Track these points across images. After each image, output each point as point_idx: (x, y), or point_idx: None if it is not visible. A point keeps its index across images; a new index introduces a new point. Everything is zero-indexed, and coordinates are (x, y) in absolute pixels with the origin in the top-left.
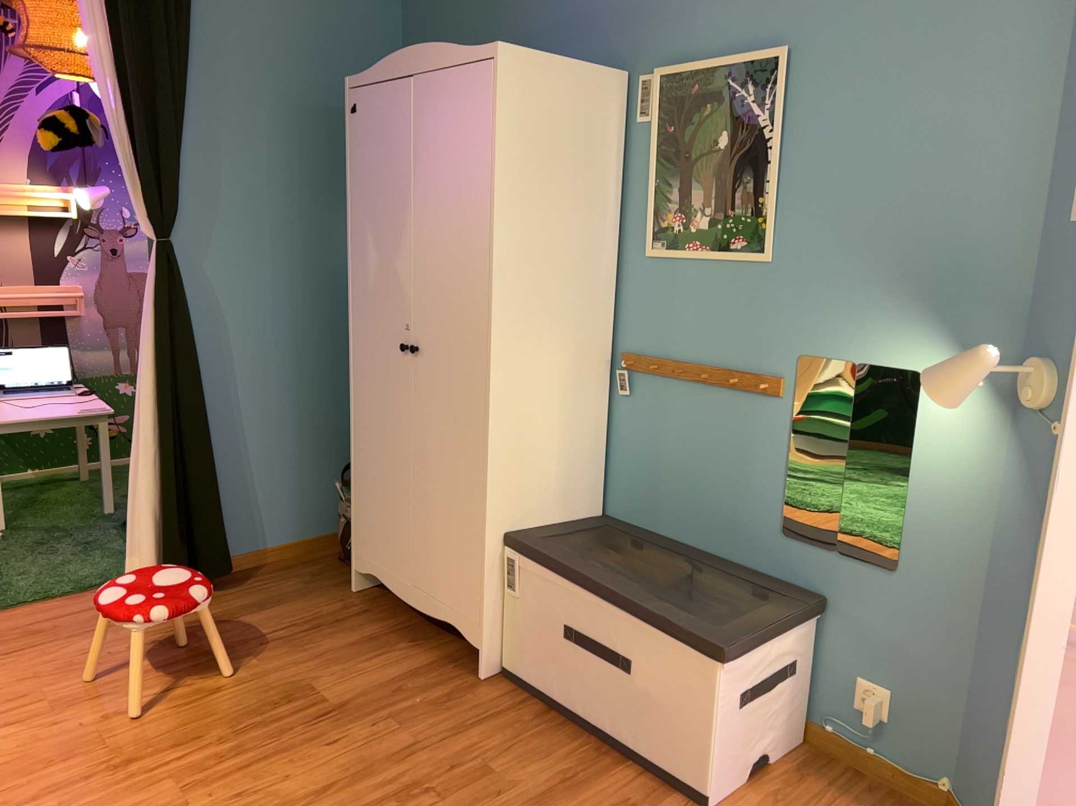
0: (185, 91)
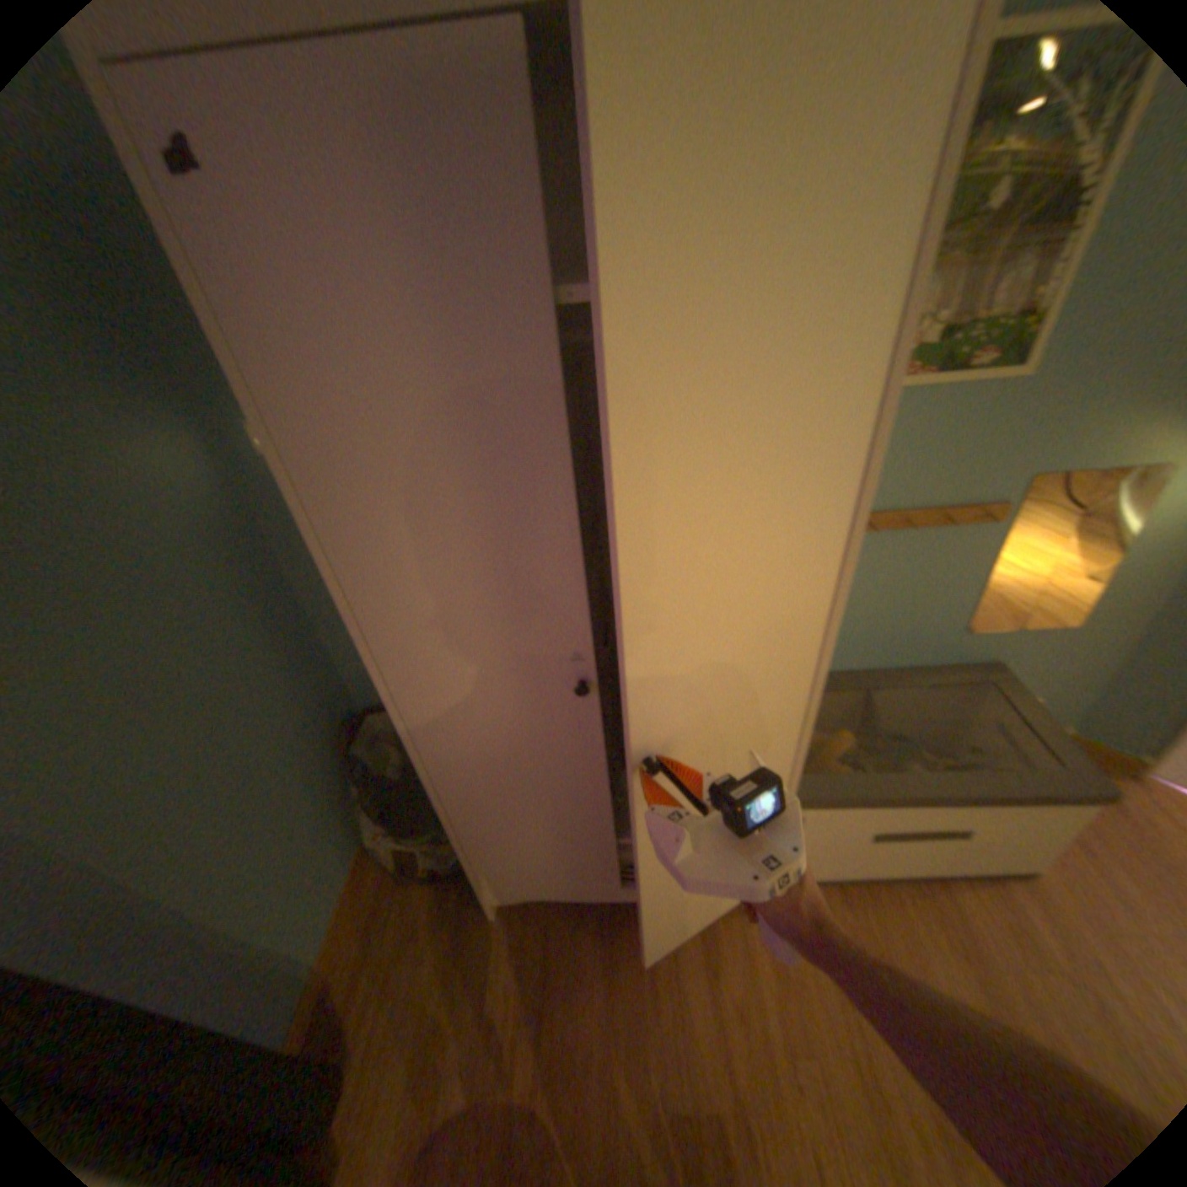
0: None
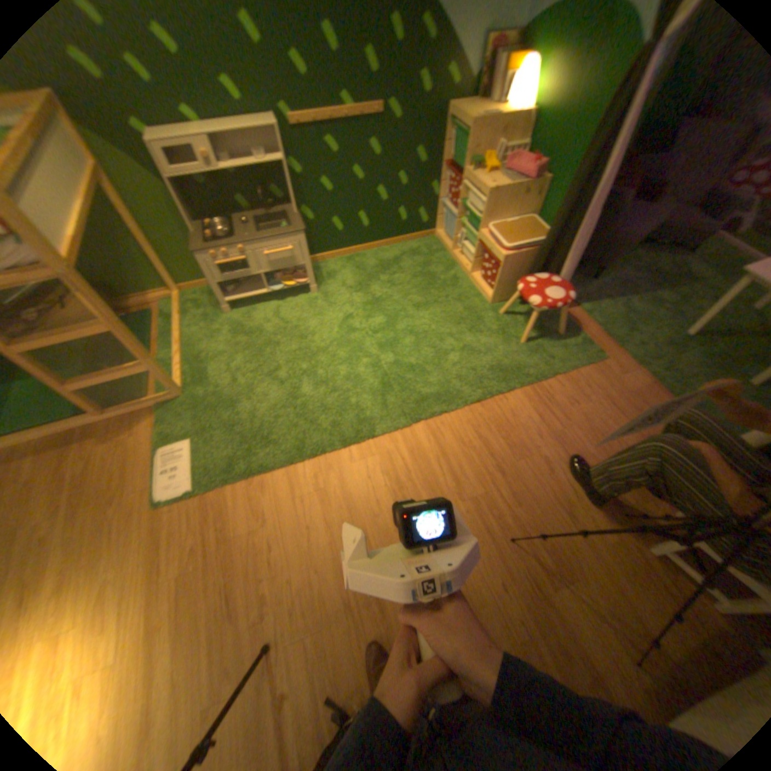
0: None
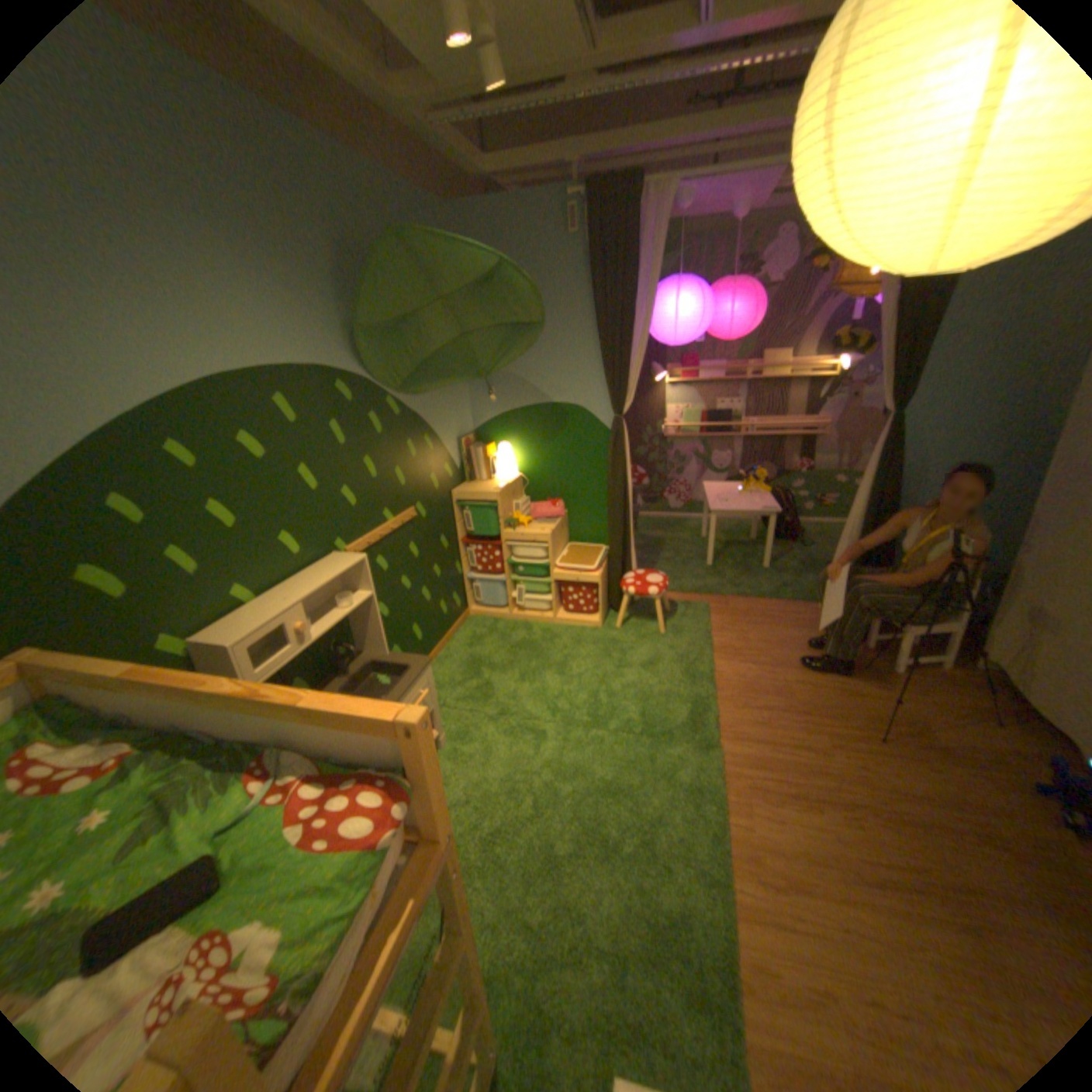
0: (944, 308)
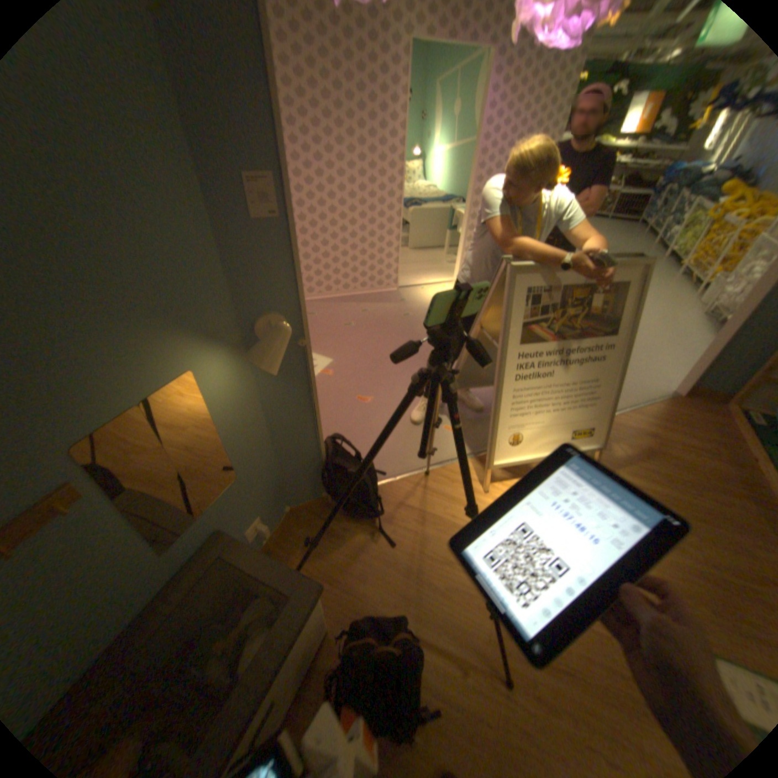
0: None
